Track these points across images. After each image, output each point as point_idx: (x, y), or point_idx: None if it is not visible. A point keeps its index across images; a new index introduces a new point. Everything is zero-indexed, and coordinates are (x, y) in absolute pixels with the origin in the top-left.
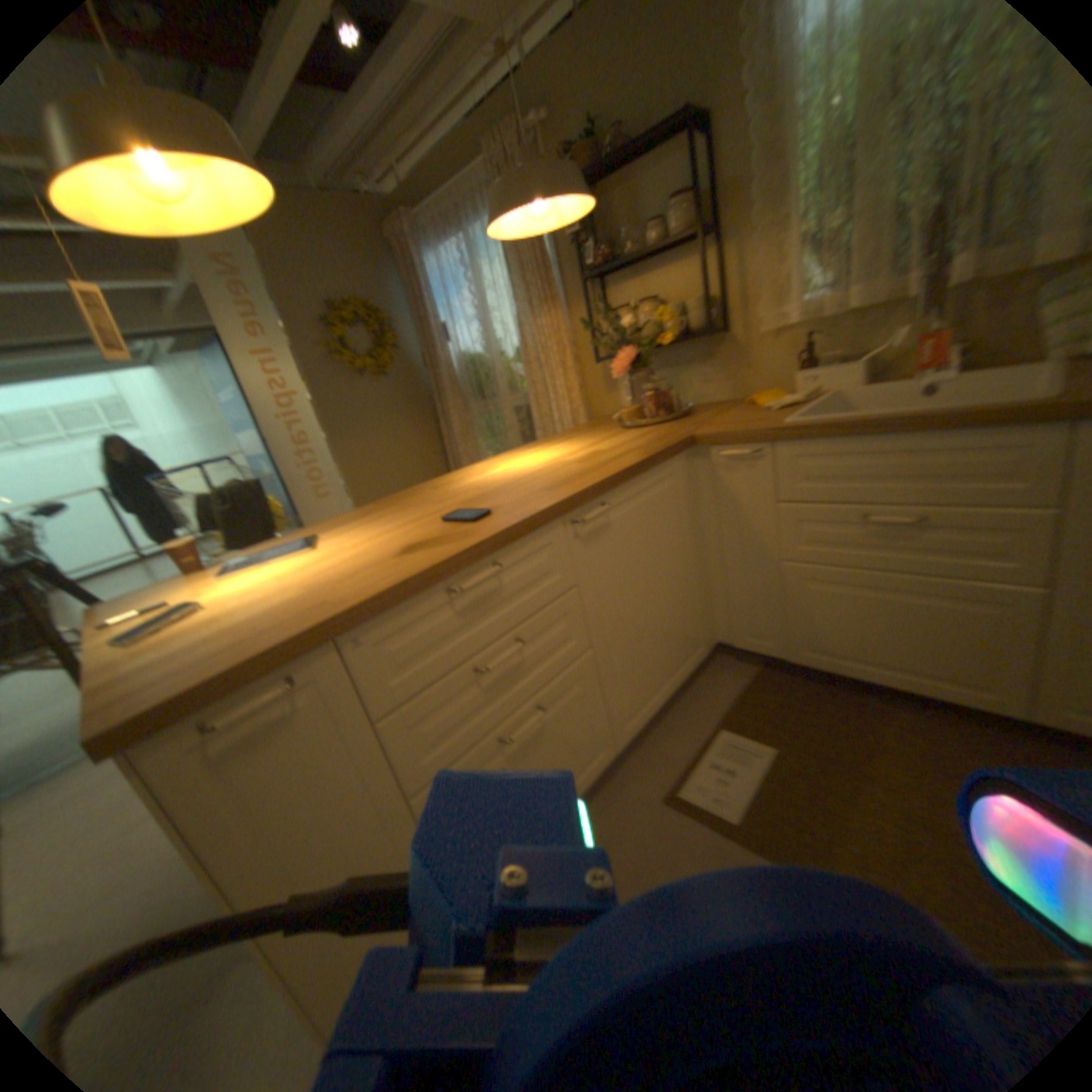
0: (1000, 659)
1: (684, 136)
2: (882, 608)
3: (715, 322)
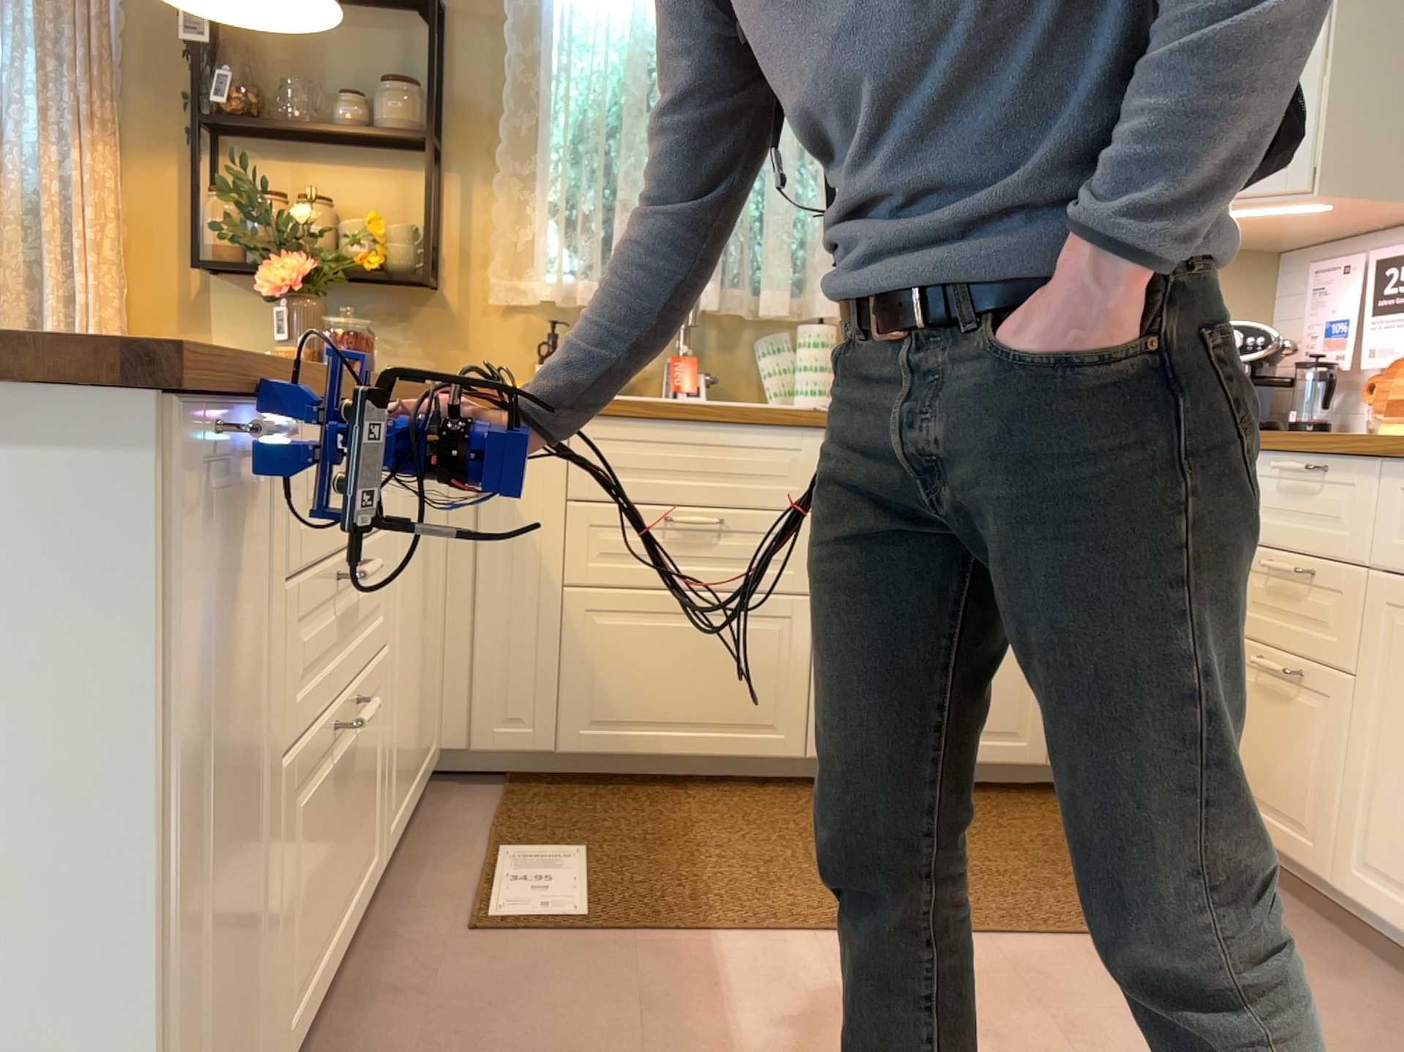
0: (780, 686)
1: (405, 19)
2: (674, 641)
3: (417, 271)
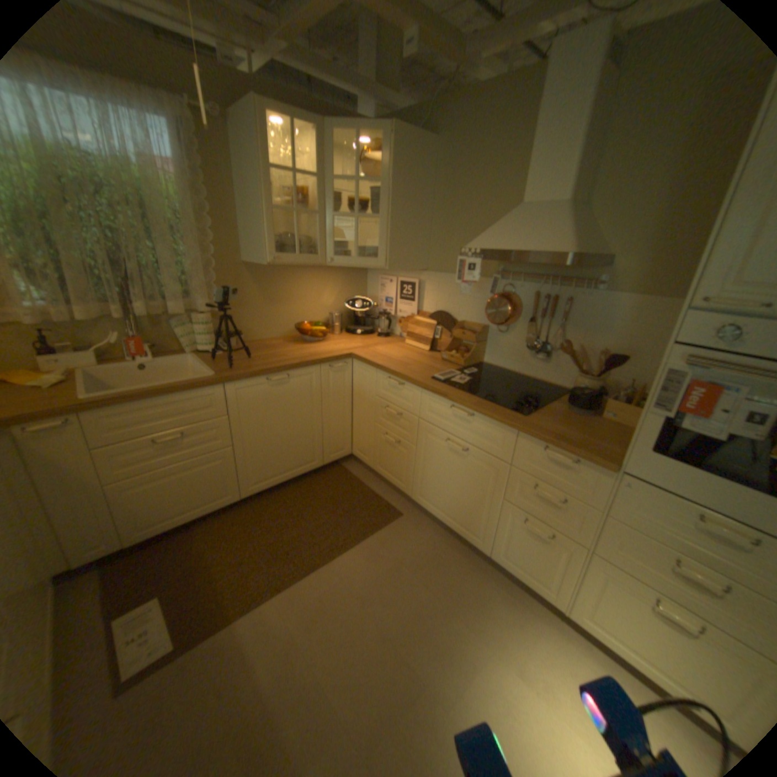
0: (225, 482)
1: None
2: (172, 486)
3: None
